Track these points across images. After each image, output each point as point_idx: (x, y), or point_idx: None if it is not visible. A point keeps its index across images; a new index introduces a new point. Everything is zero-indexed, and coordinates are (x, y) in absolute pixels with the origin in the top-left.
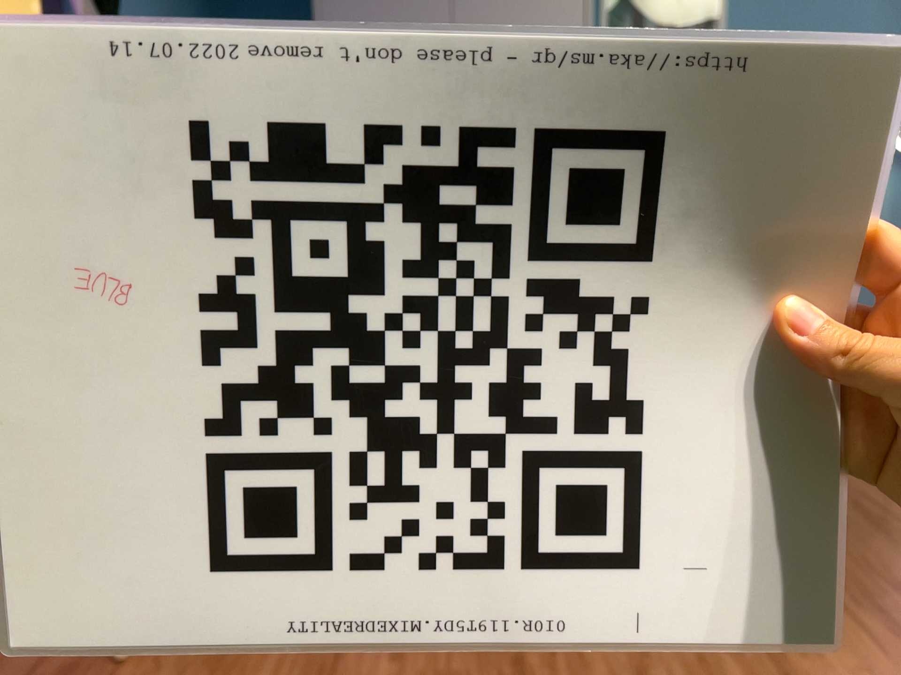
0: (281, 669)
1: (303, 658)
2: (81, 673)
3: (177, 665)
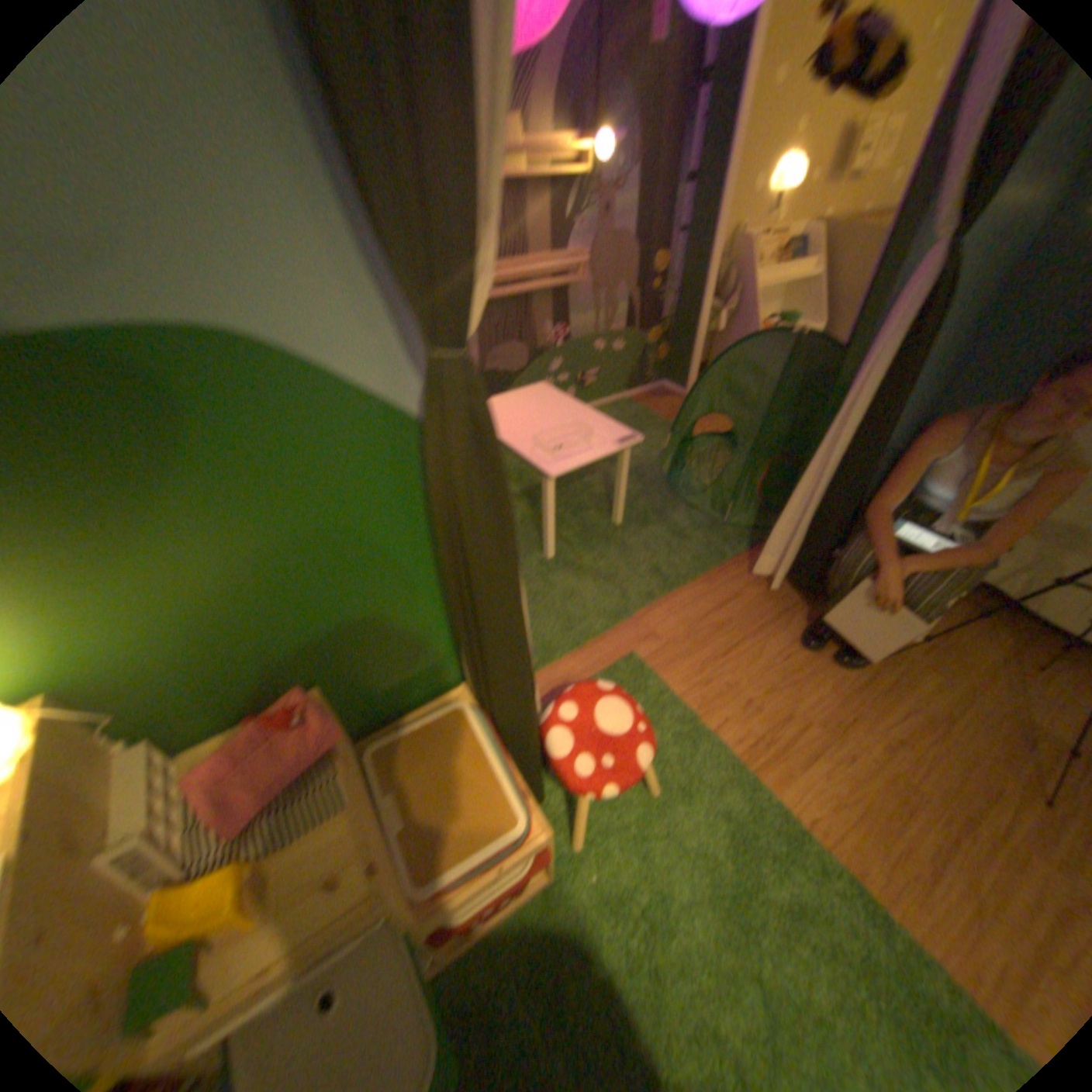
0: (823, 707)
1: (838, 710)
2: (730, 635)
3: (773, 663)
